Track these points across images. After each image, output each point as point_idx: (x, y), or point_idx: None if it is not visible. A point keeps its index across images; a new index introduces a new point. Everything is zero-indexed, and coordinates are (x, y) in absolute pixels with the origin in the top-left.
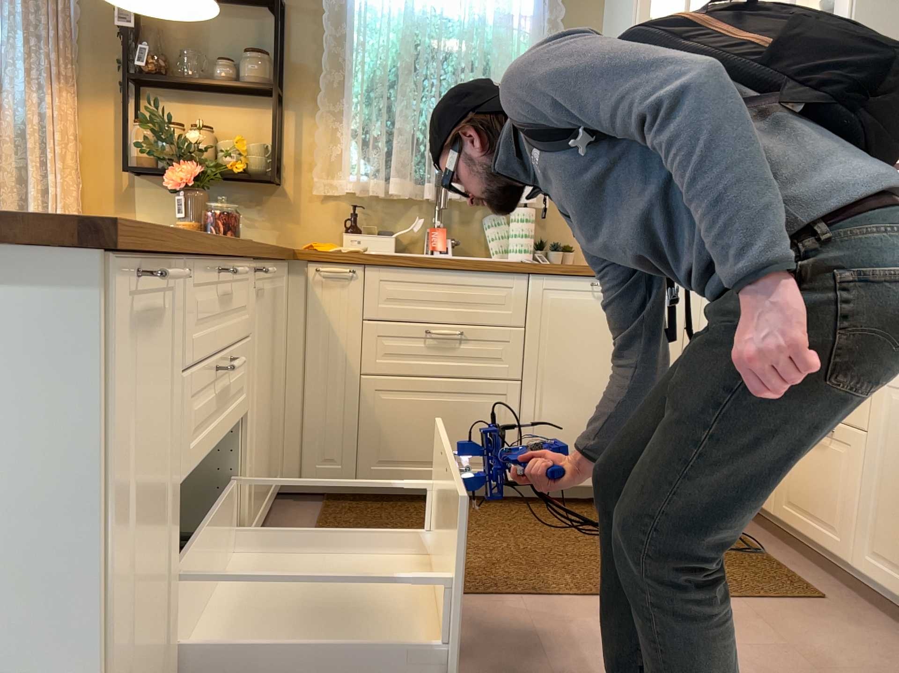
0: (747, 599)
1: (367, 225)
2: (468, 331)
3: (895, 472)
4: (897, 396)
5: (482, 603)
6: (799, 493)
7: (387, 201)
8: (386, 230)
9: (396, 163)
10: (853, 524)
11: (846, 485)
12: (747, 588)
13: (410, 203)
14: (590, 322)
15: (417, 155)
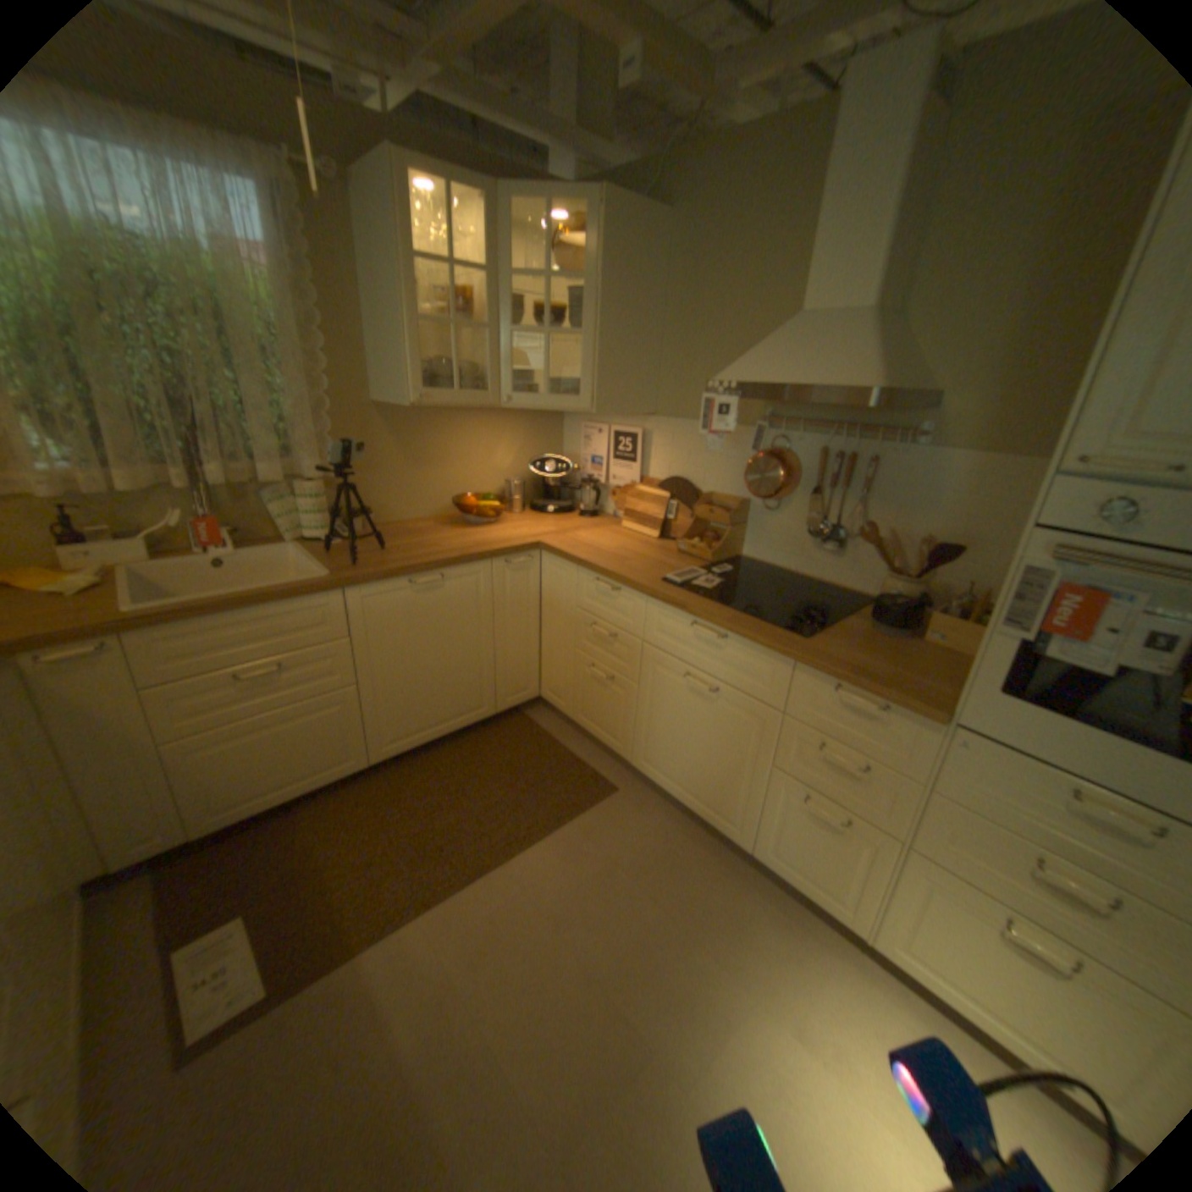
0: (574, 817)
1: (91, 533)
2: (287, 663)
3: (657, 714)
4: (656, 666)
5: (385, 948)
6: (590, 710)
7: (113, 494)
8: (124, 528)
9: (112, 454)
10: (629, 738)
11: (624, 713)
12: (572, 803)
13: (149, 492)
14: (412, 616)
15: (141, 433)
